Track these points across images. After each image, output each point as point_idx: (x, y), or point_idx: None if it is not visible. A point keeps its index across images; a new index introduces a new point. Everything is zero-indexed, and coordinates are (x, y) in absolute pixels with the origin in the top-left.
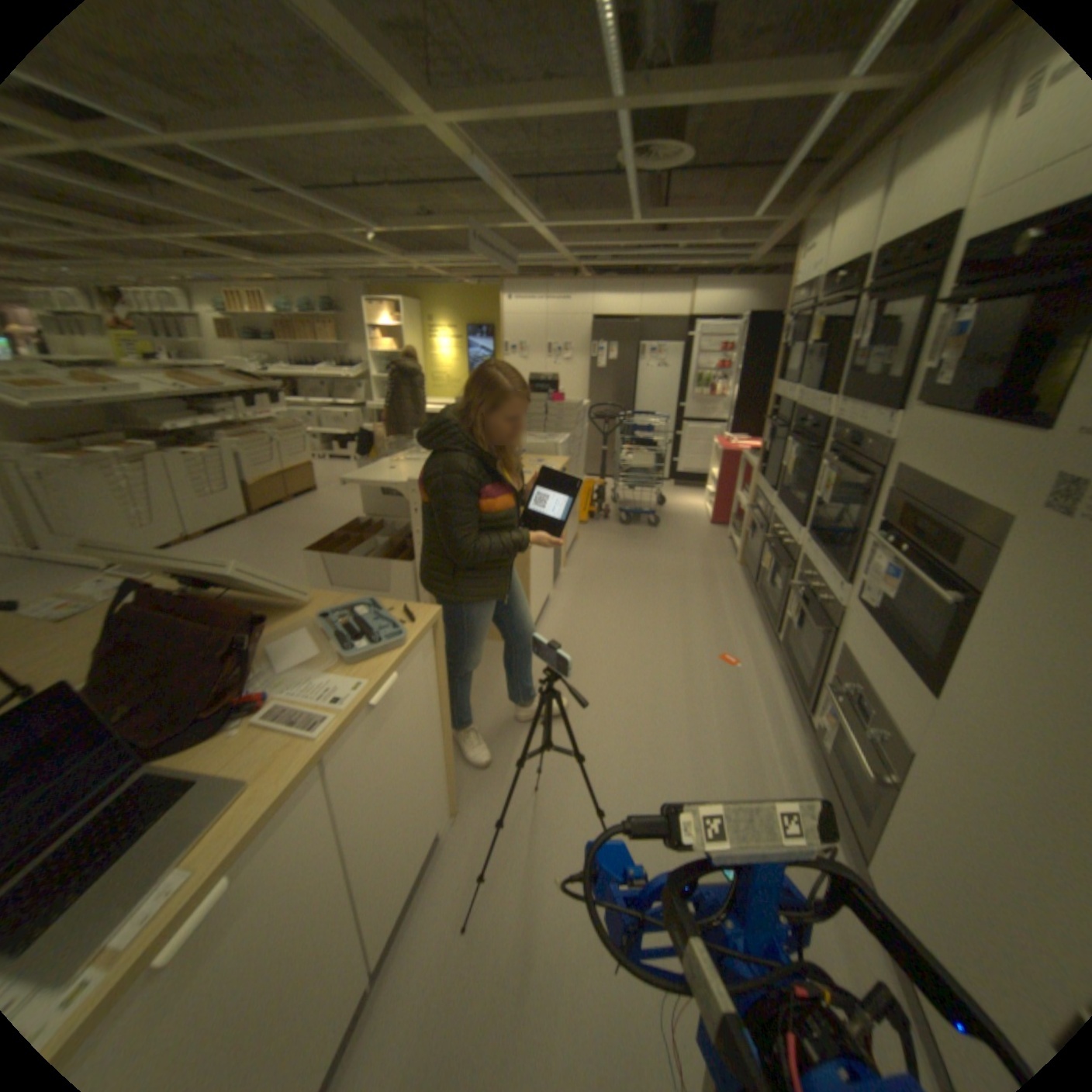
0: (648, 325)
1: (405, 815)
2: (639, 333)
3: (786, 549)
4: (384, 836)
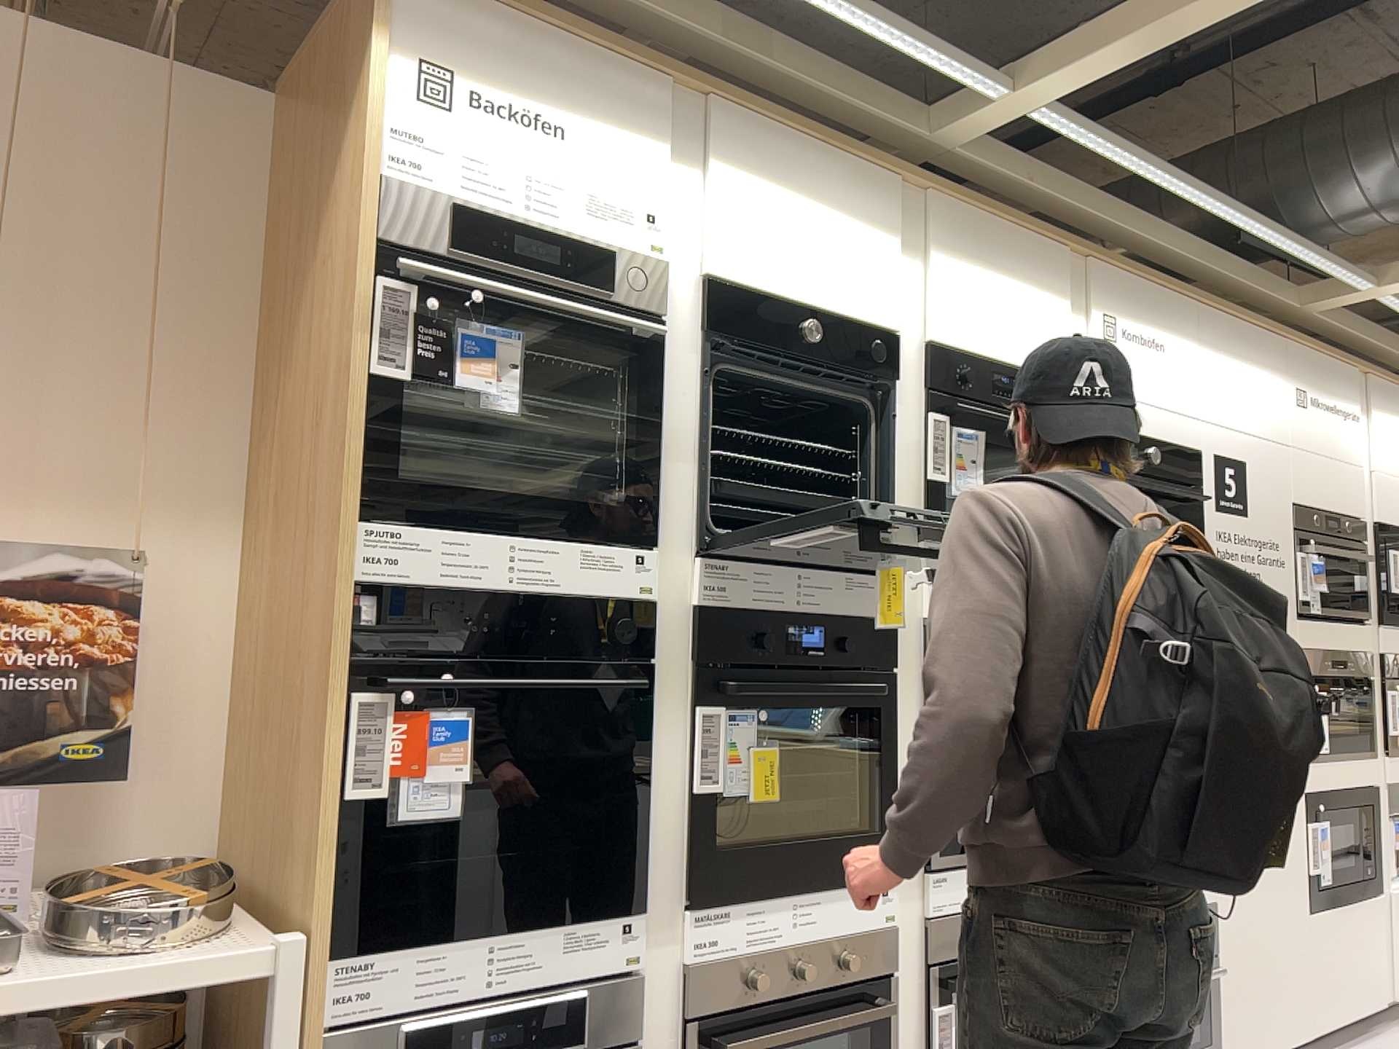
0: None
1: None
2: None
3: (830, 982)
4: None
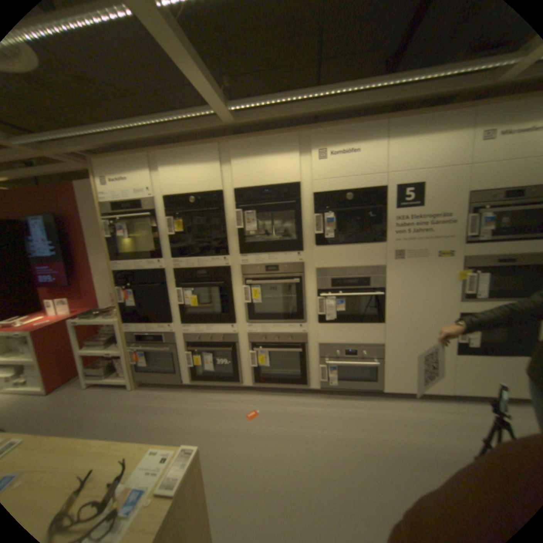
0: None
1: None
2: None
3: (219, 342)
4: None
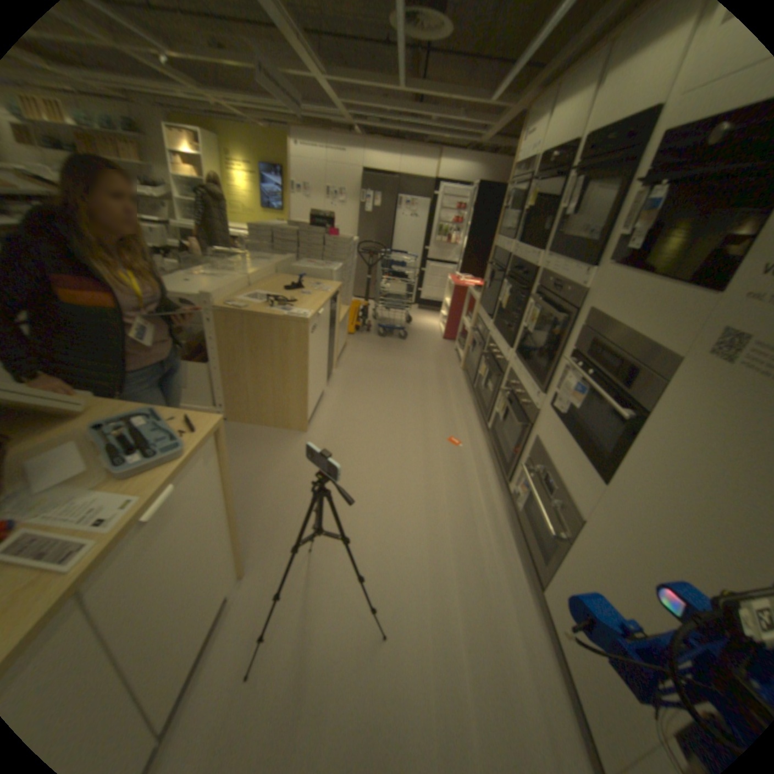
0: (404, 182)
1: (187, 599)
2: (397, 187)
3: (496, 363)
4: (163, 625)
